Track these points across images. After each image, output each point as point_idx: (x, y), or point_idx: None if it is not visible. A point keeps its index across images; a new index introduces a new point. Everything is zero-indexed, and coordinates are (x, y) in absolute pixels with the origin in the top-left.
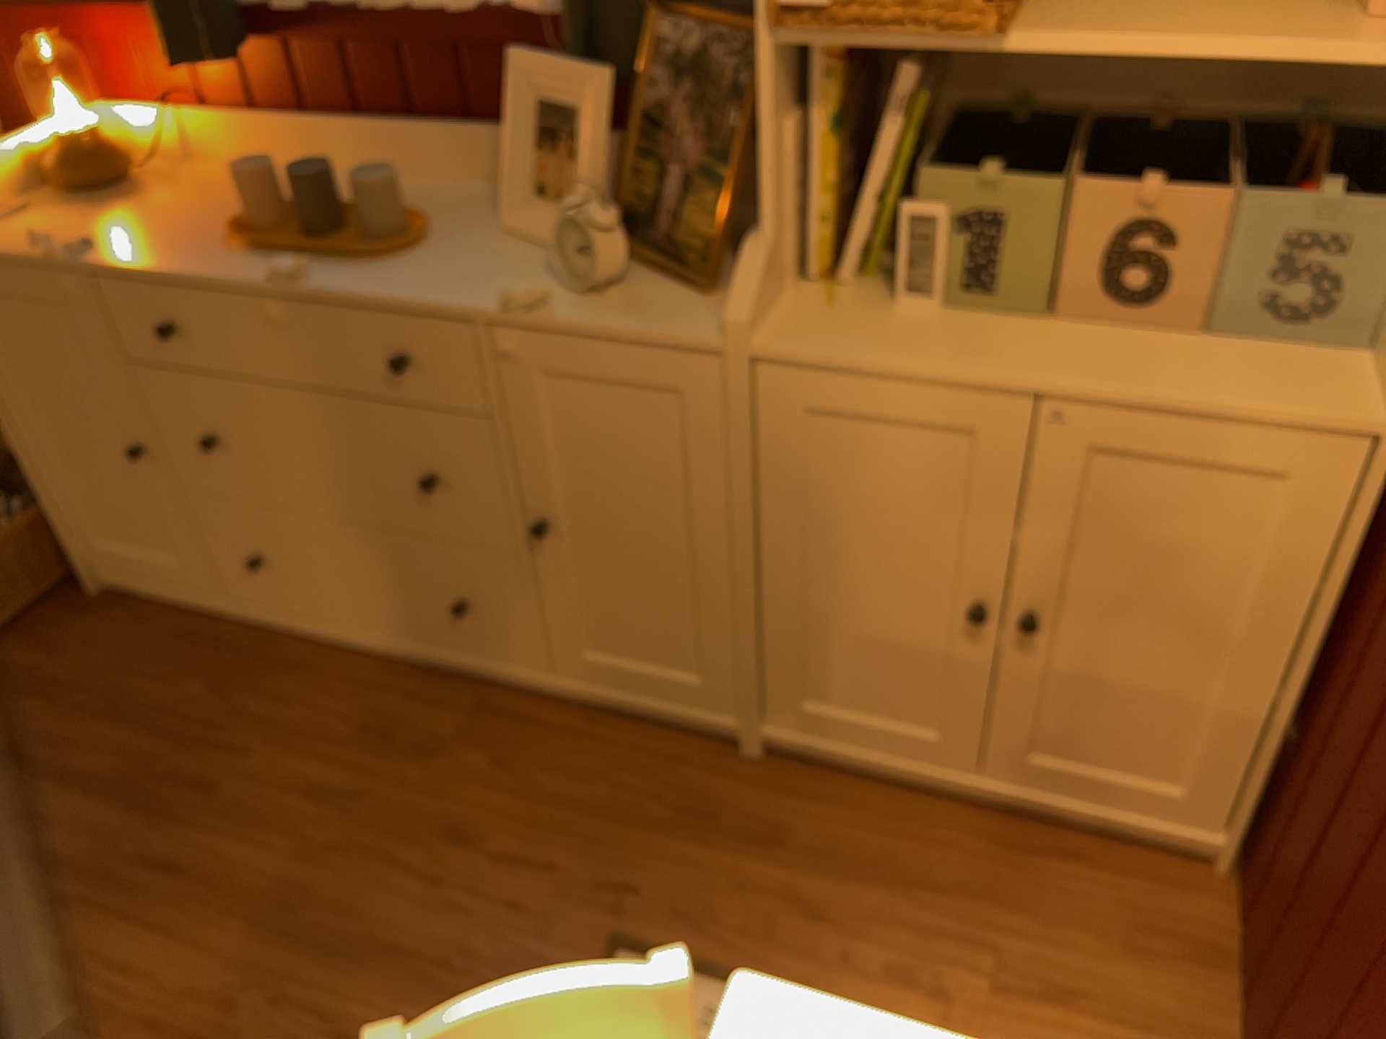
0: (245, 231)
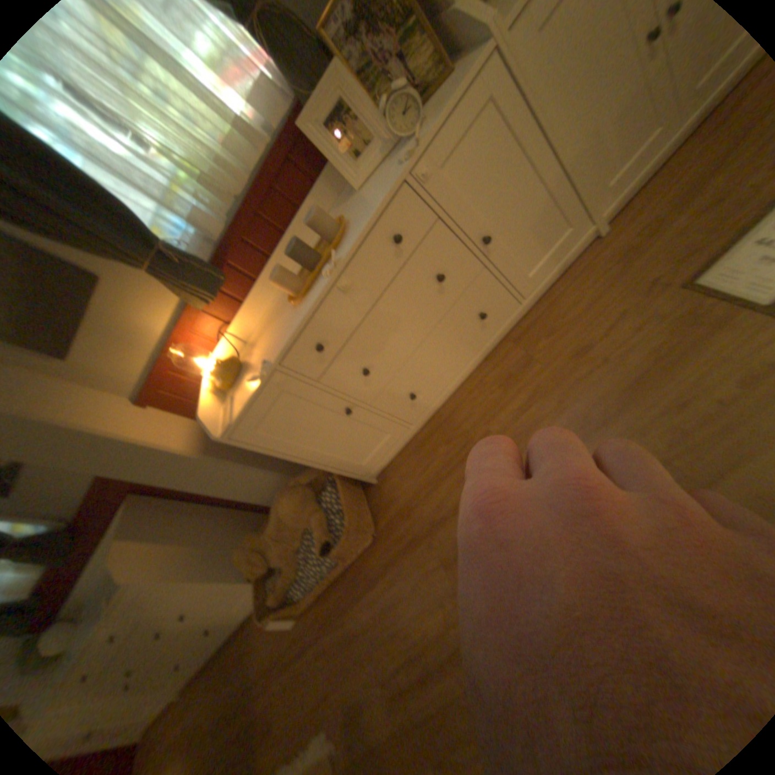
0: (290, 292)
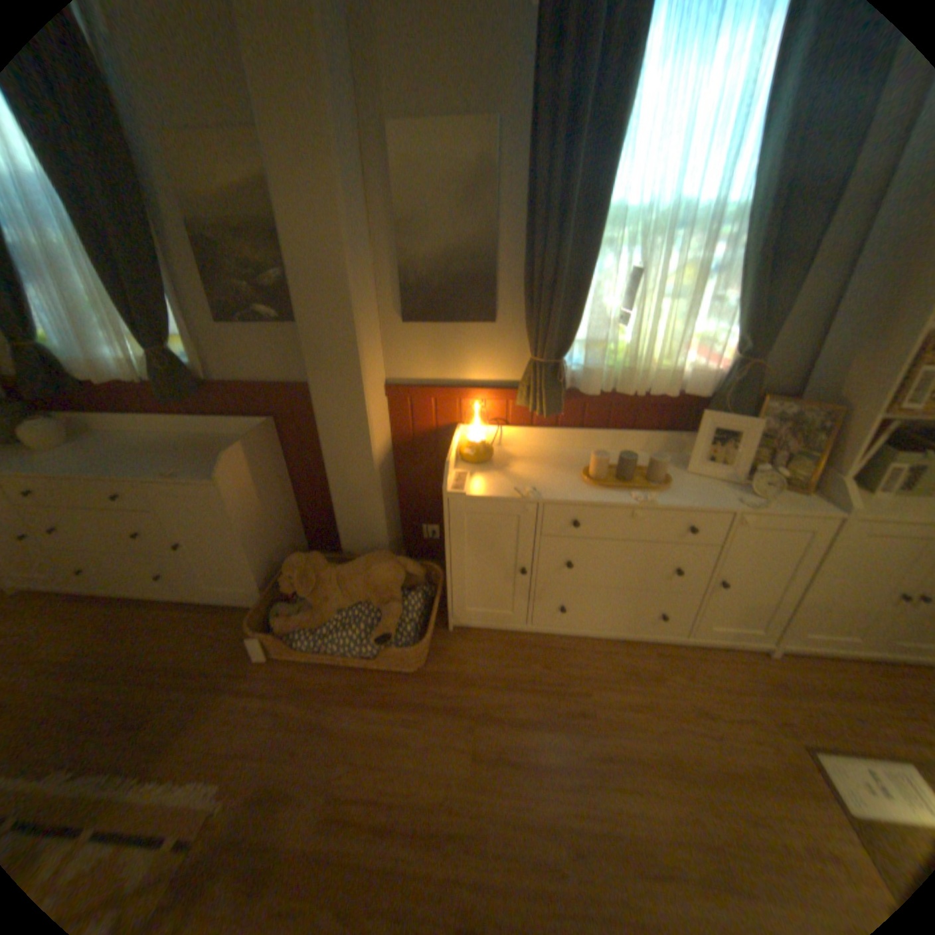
0: (593, 479)
